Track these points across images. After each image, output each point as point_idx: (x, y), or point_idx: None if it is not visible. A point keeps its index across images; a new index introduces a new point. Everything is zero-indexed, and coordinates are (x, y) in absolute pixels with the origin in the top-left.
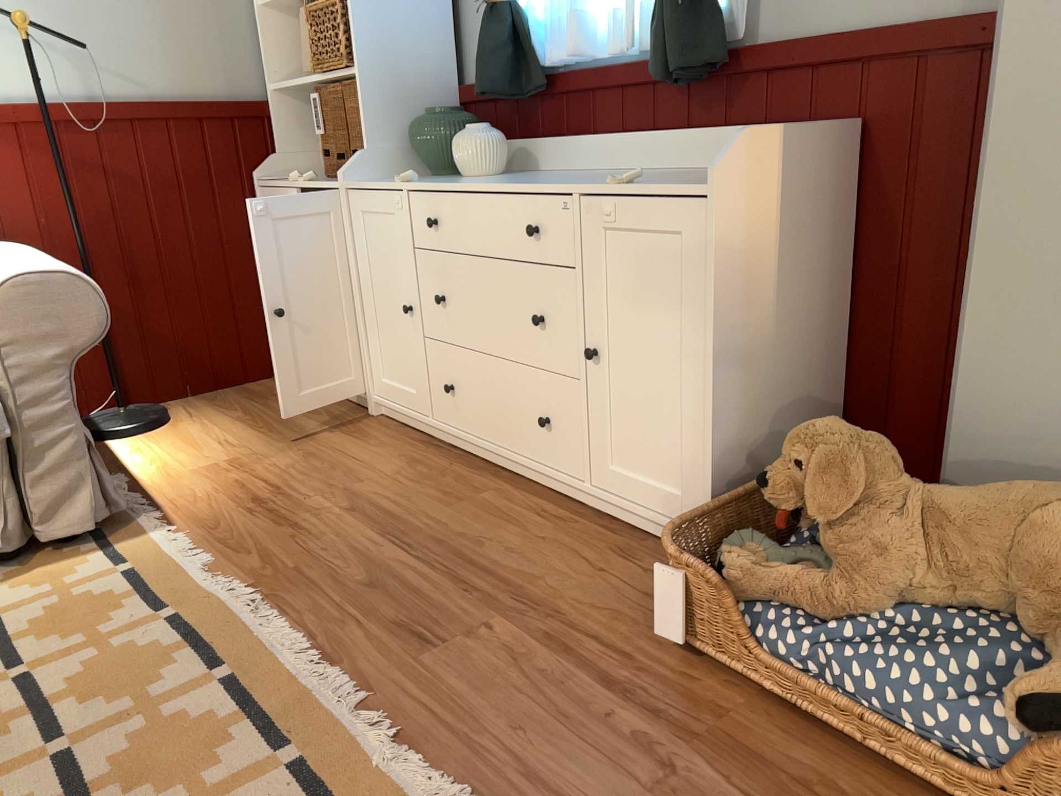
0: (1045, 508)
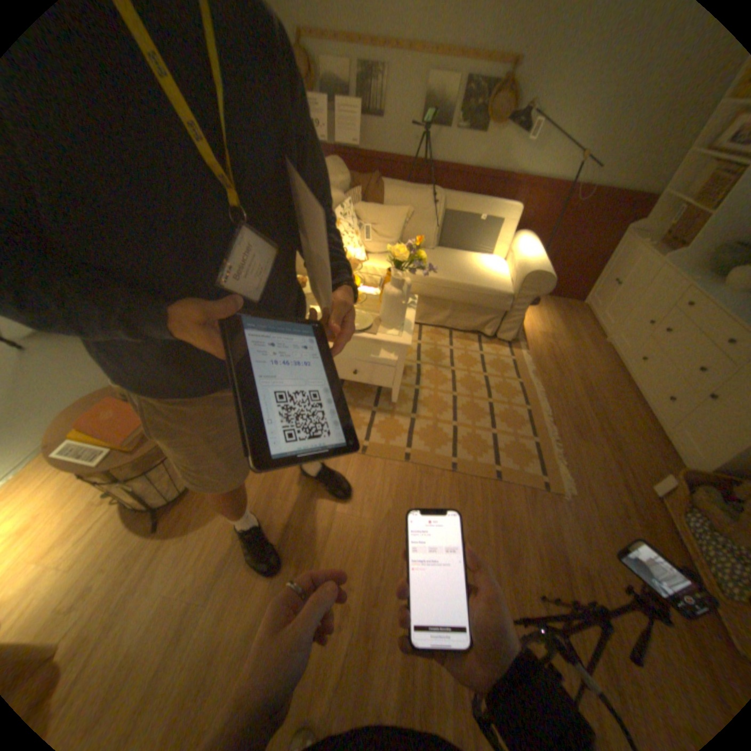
0: None
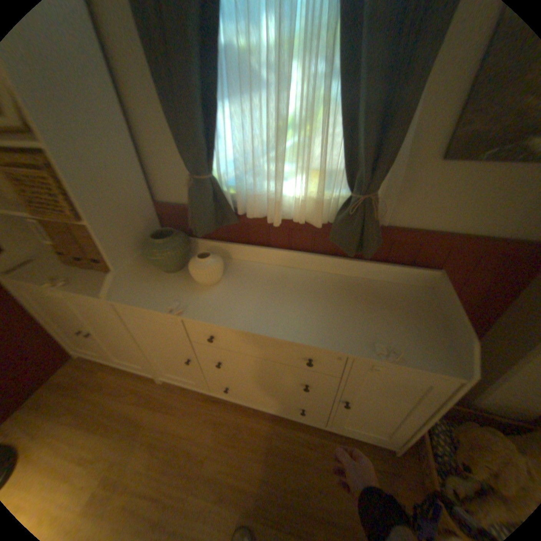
0: None
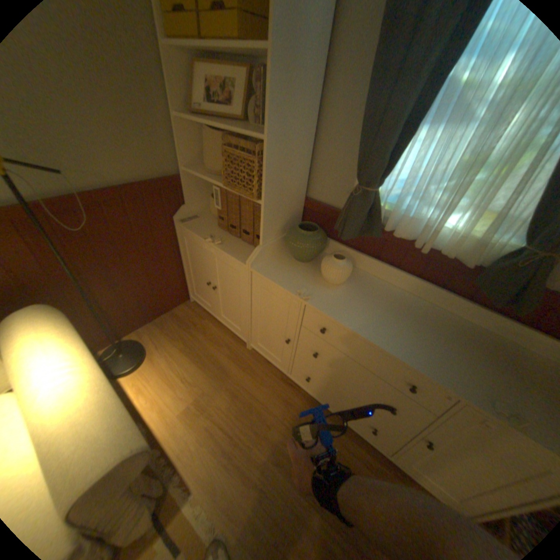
0: None
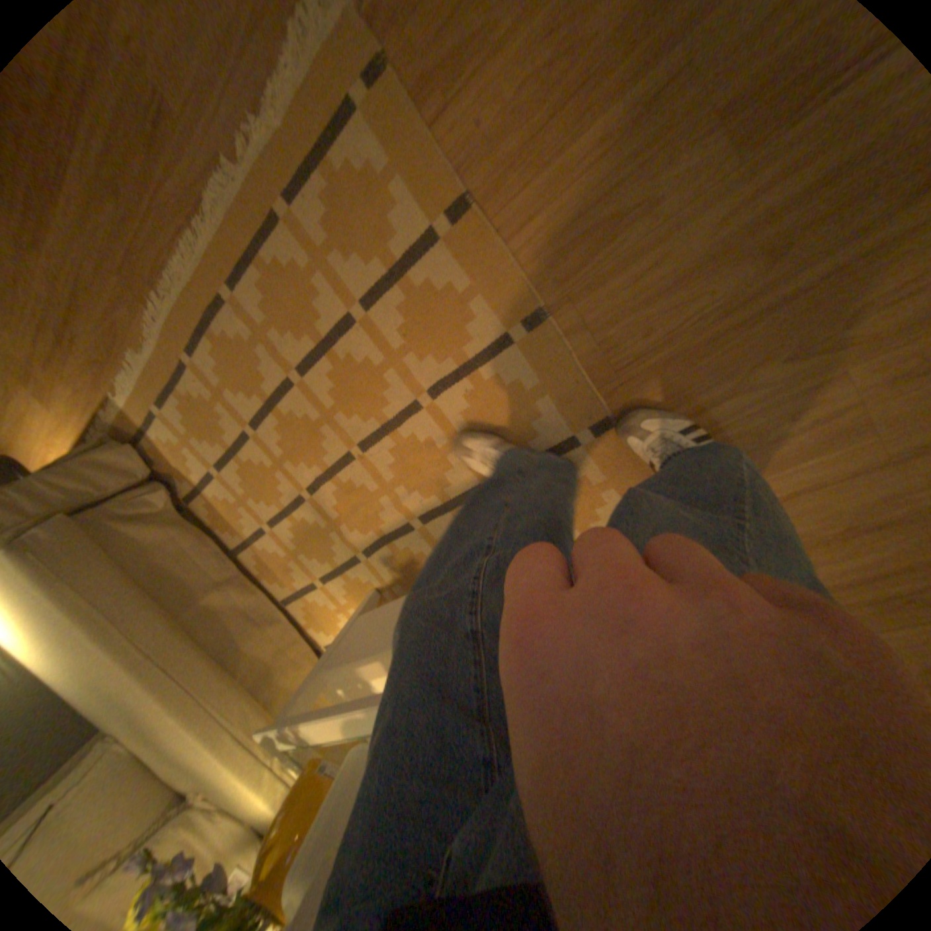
0: None
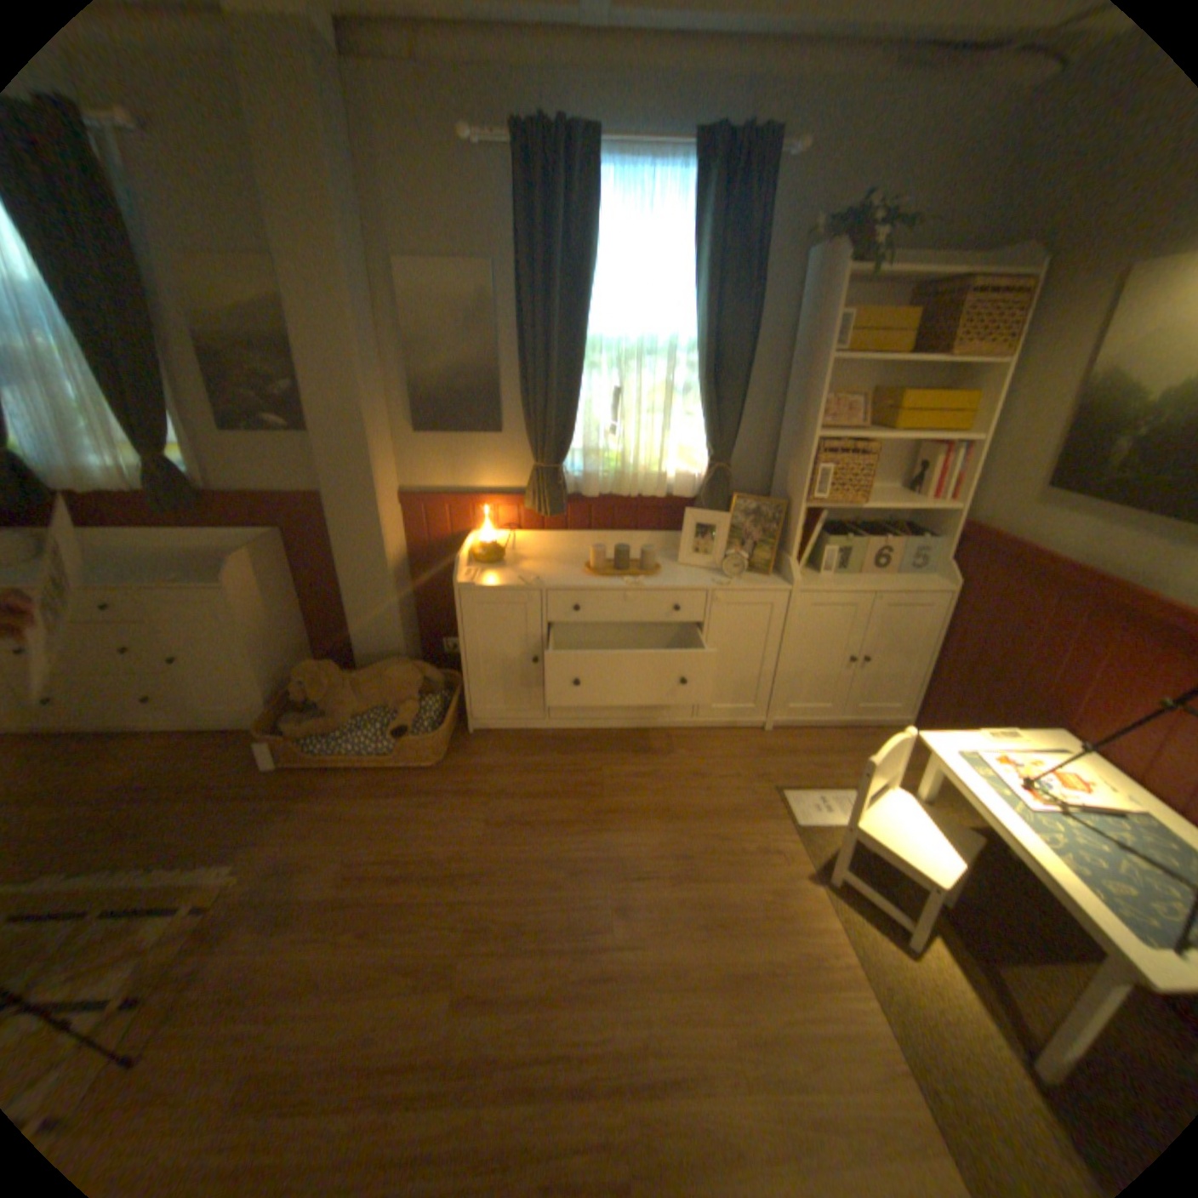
0: (386, 672)
